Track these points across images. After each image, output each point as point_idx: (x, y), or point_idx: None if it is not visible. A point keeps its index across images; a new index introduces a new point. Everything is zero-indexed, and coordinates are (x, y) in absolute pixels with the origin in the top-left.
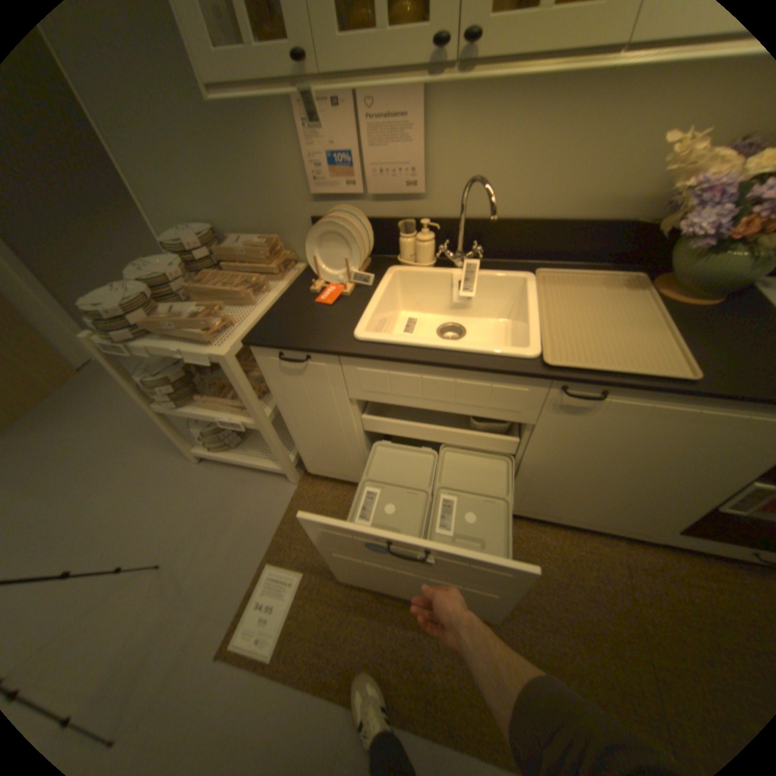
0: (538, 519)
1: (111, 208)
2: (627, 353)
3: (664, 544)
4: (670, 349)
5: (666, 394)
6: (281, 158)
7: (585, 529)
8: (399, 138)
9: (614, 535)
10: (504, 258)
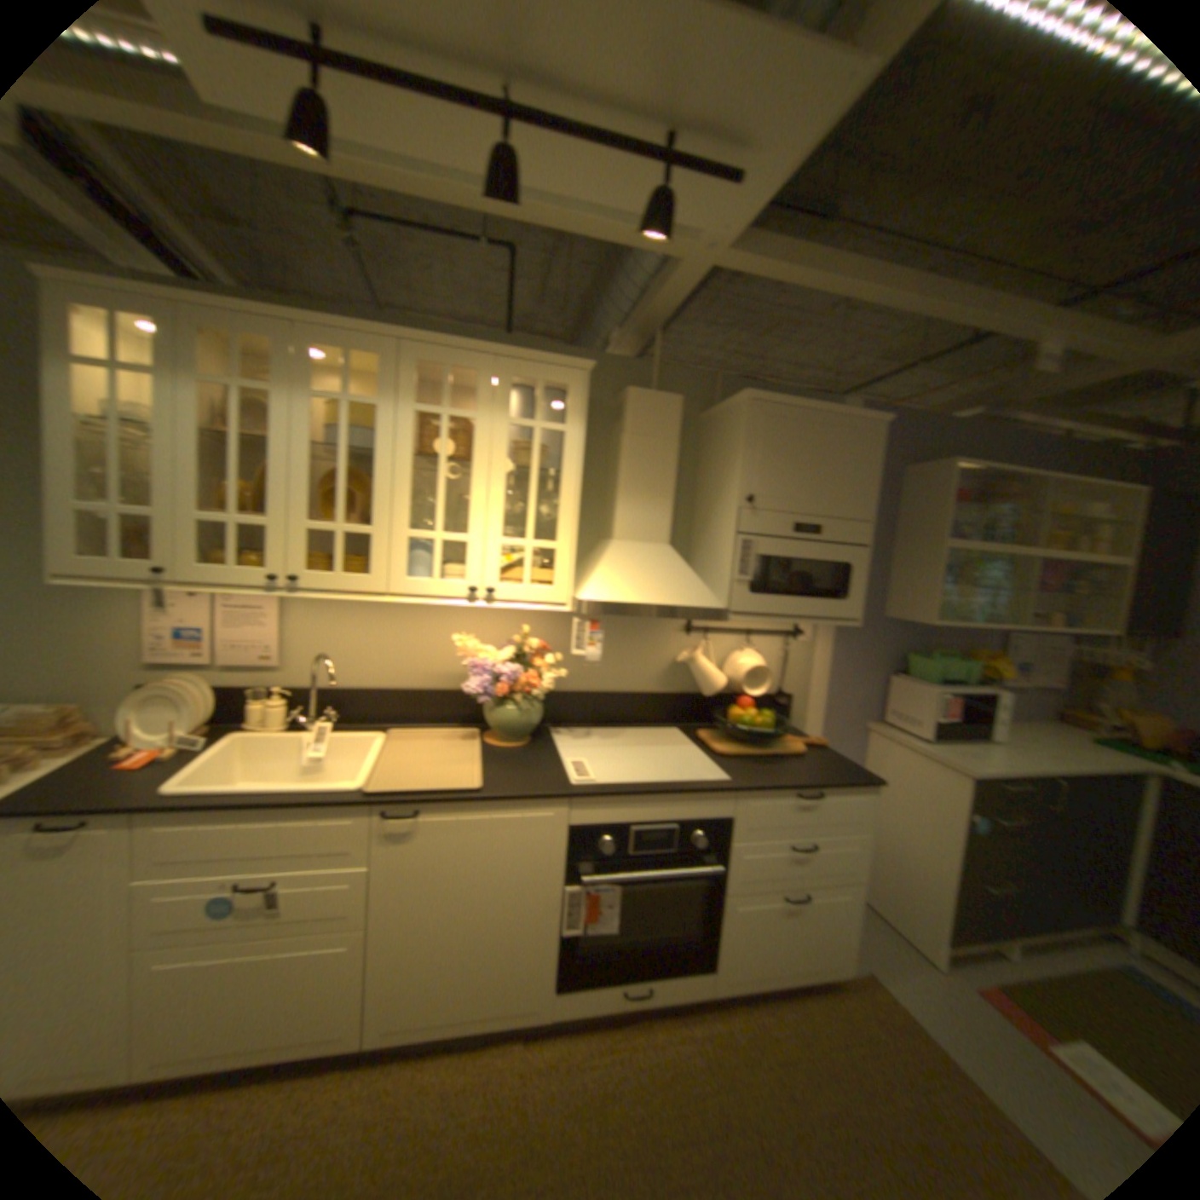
0: (407, 1043)
1: None
2: (435, 779)
3: (551, 1022)
4: (469, 774)
5: (456, 802)
6: (109, 629)
7: (465, 1035)
8: (251, 622)
9: (498, 1030)
10: (361, 722)
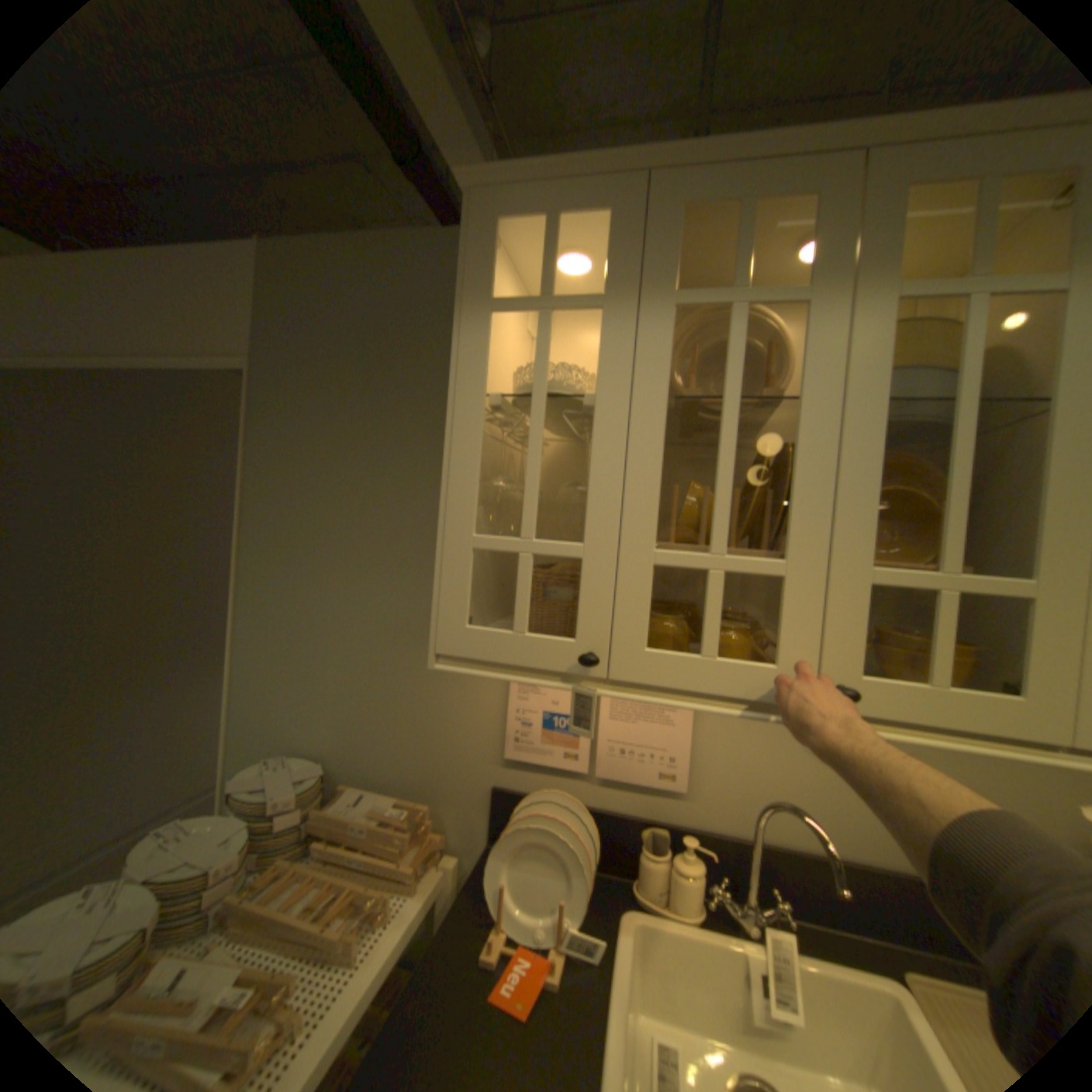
0: None
1: (167, 673)
2: None
3: None
4: None
5: None
6: (472, 702)
7: None
8: (655, 717)
9: None
10: (825, 925)
